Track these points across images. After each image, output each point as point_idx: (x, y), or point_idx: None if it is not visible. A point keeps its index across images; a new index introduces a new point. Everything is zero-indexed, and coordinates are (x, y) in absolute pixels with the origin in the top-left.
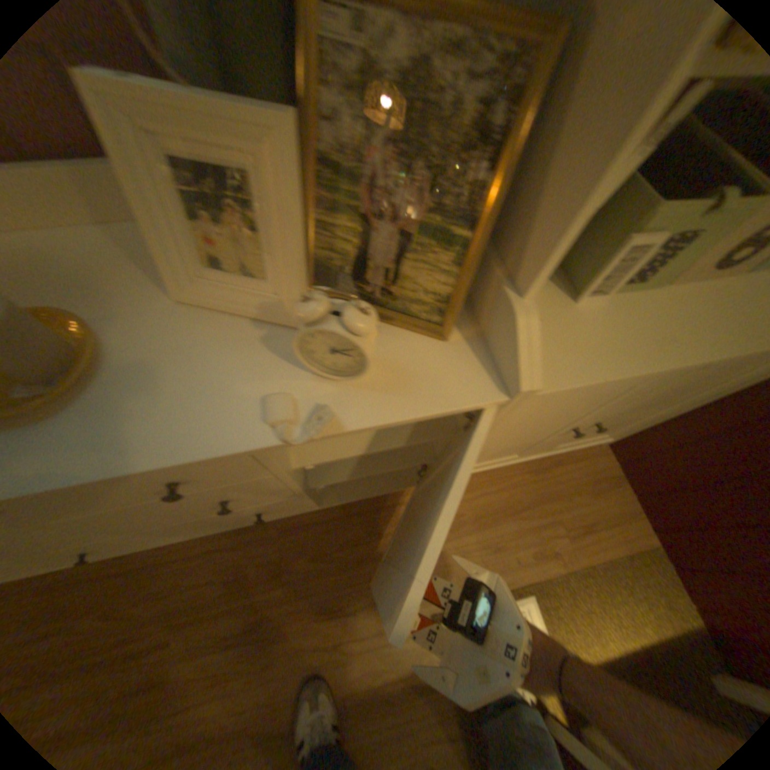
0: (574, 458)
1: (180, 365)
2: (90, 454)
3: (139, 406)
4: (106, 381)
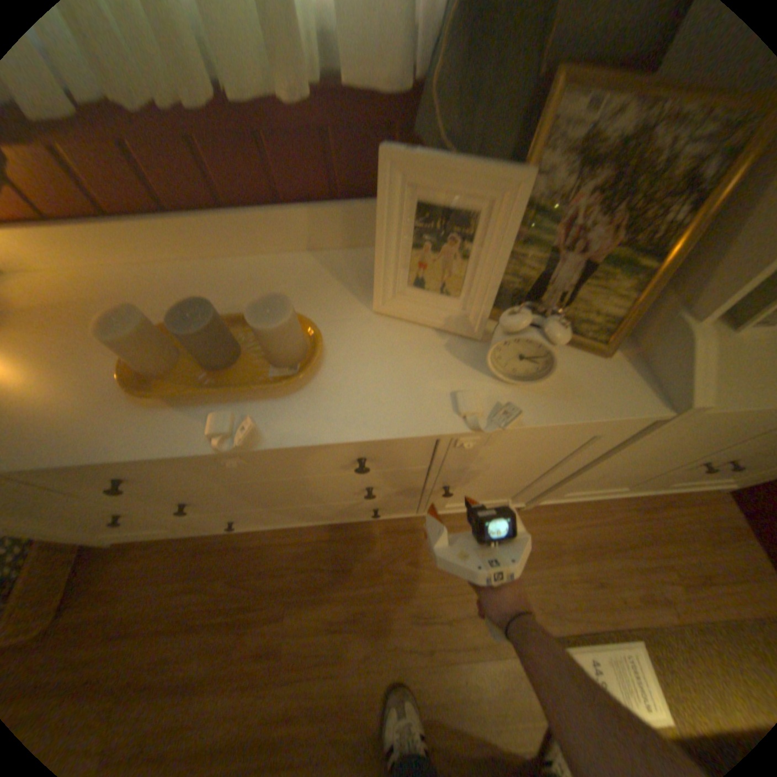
0: (688, 501)
1: (382, 361)
2: (323, 422)
3: (355, 390)
4: (328, 369)
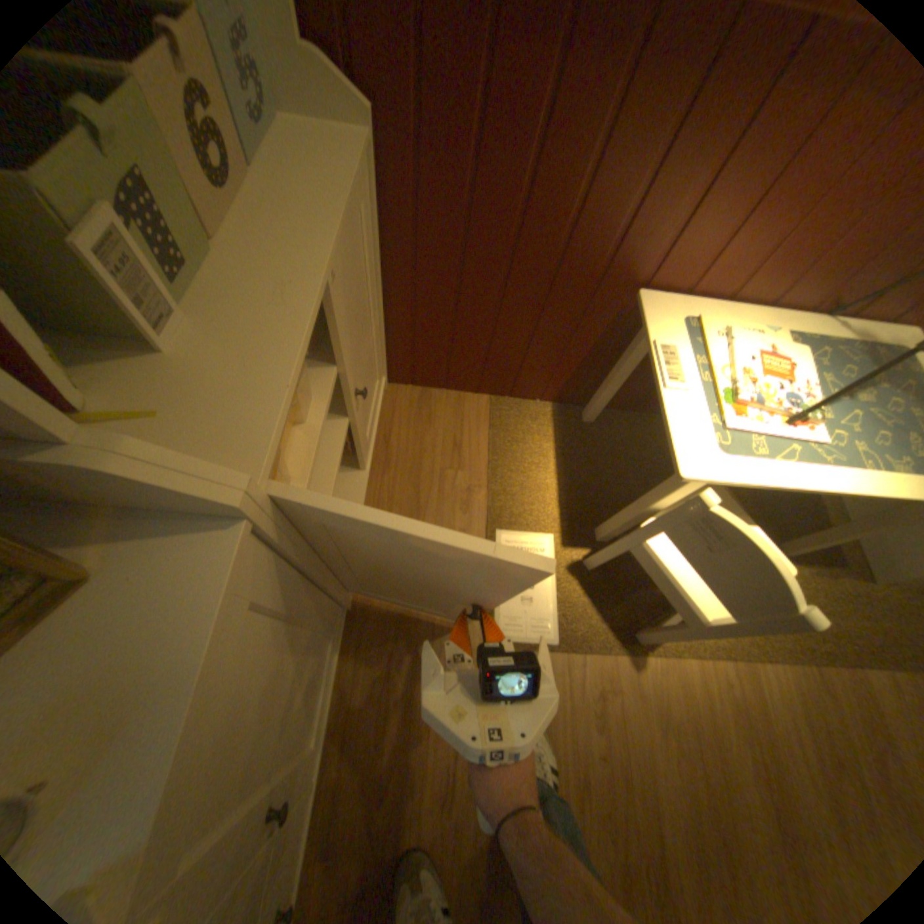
0: (385, 422)
1: None
2: None
3: None
4: None
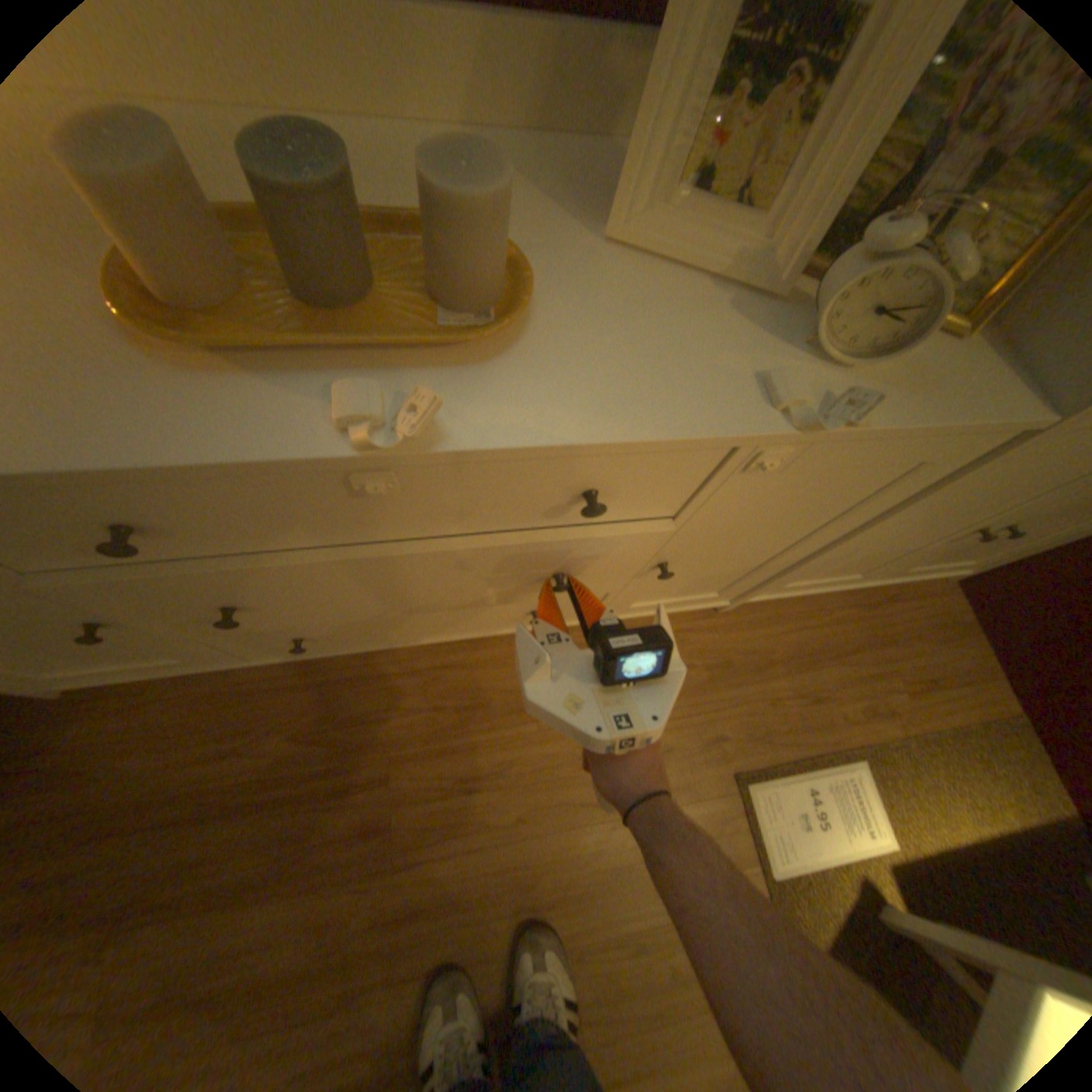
0: (913, 594)
1: (634, 319)
2: (556, 410)
3: (598, 361)
4: (545, 324)
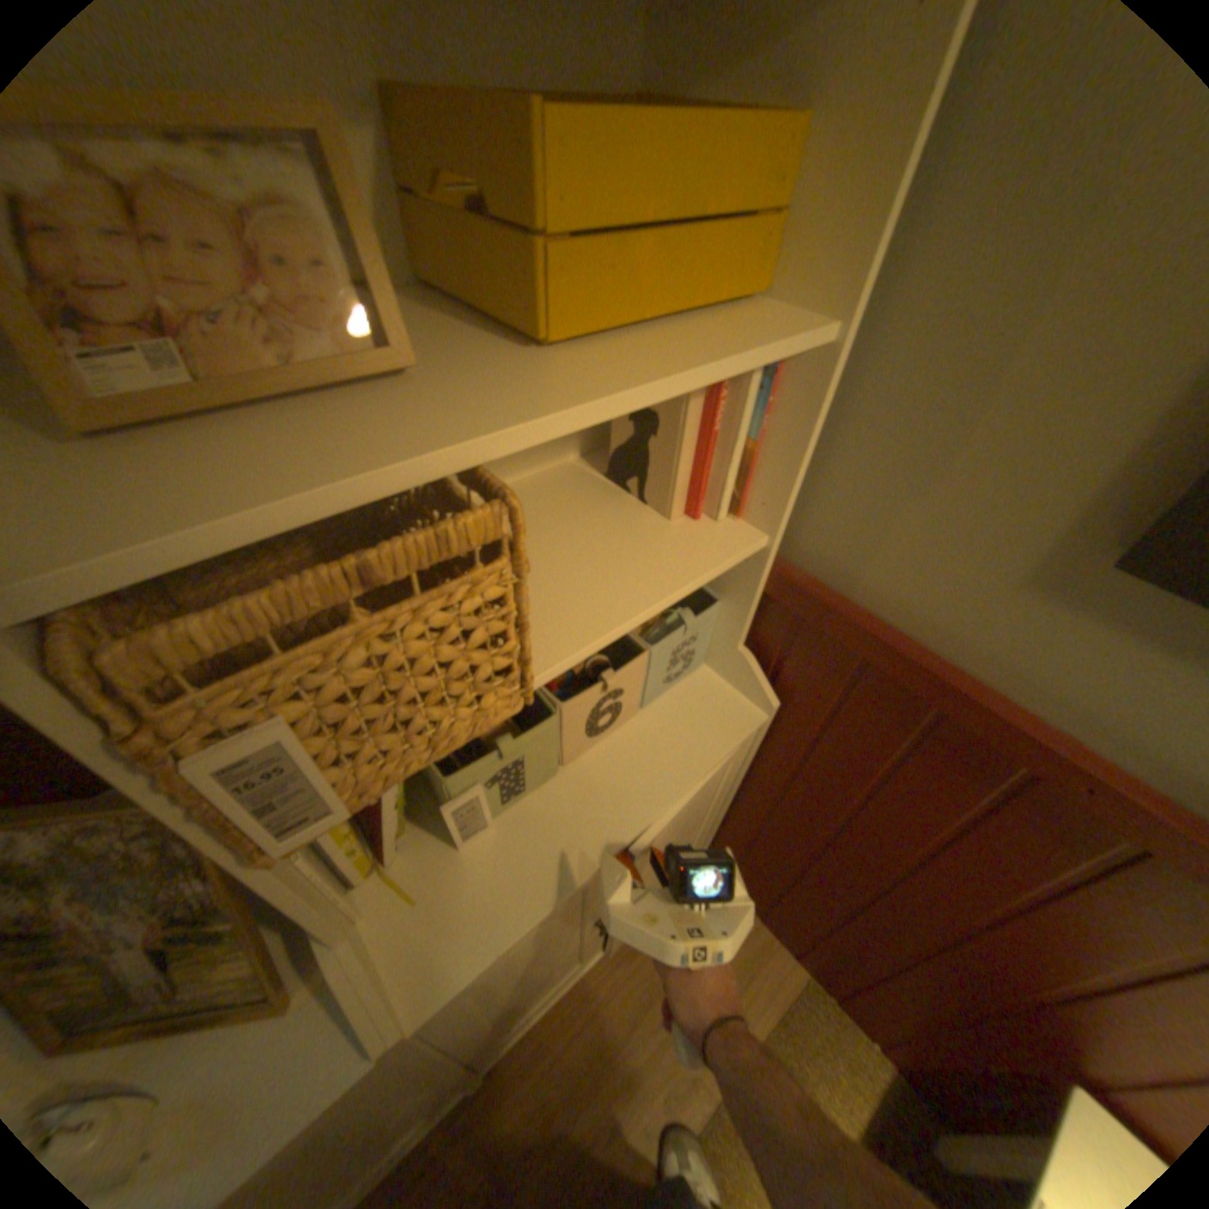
0: None
1: None
2: None
3: None
4: None
